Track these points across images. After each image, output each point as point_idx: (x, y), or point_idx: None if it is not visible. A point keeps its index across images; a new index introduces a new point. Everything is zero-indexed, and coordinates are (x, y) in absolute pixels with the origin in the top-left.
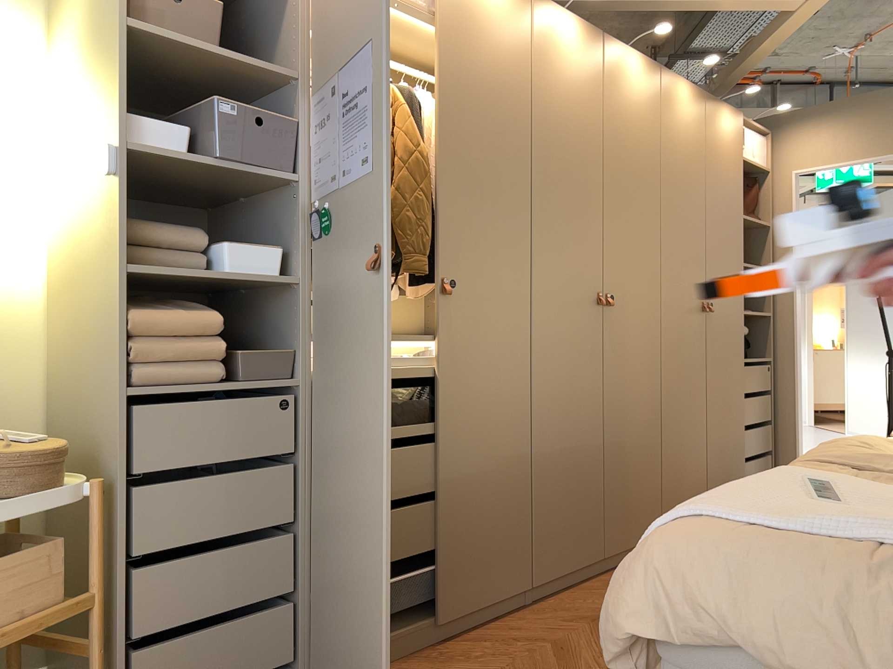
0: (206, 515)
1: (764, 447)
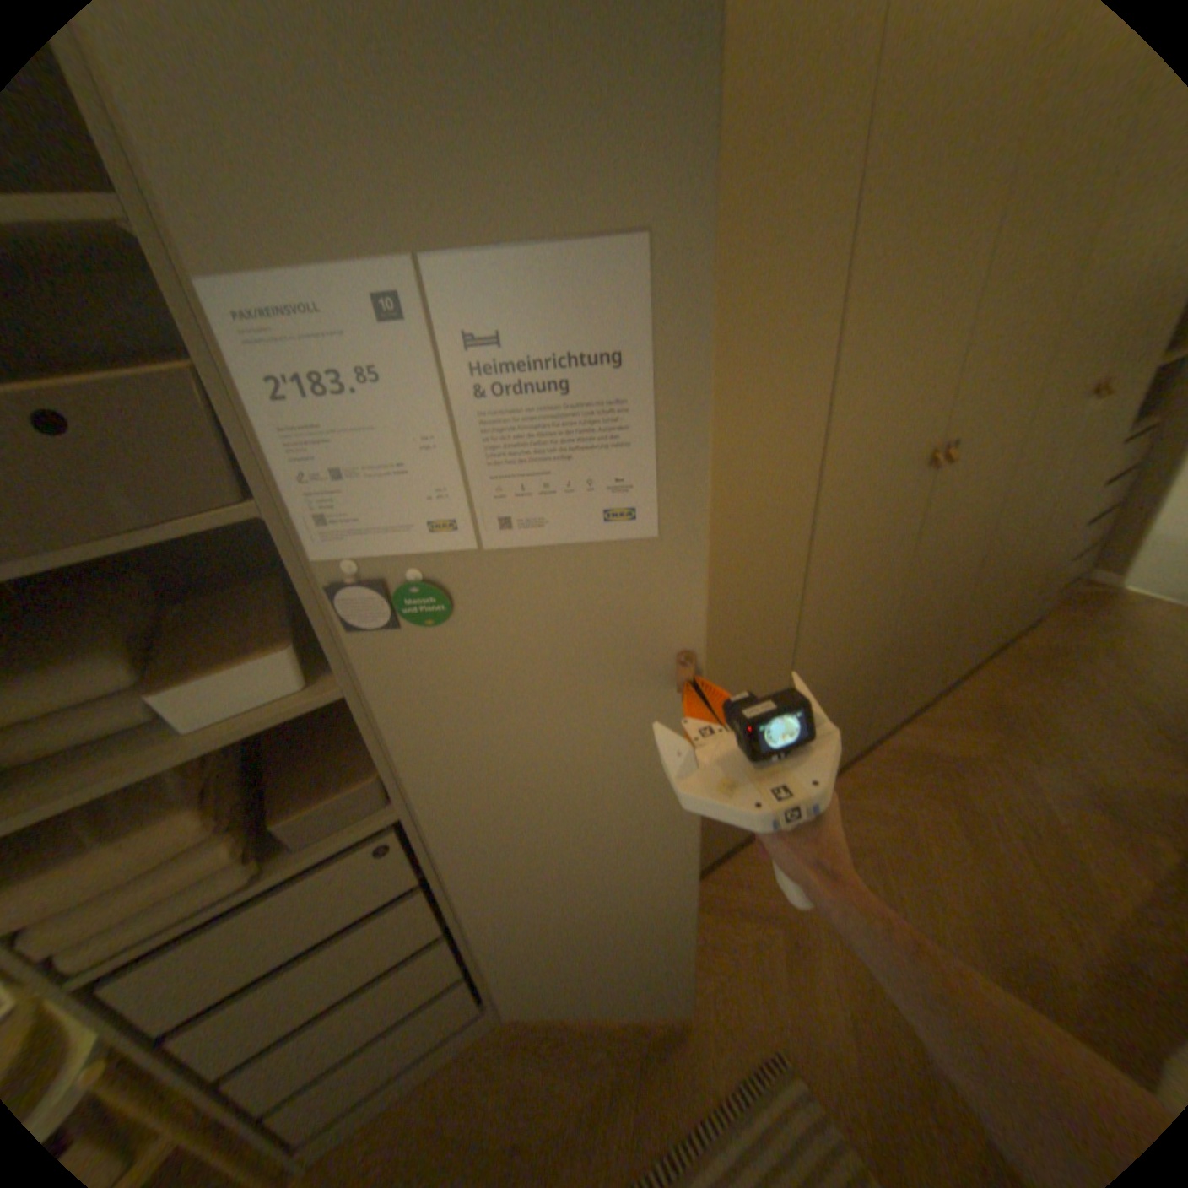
0: (308, 994)
1: (1096, 542)
